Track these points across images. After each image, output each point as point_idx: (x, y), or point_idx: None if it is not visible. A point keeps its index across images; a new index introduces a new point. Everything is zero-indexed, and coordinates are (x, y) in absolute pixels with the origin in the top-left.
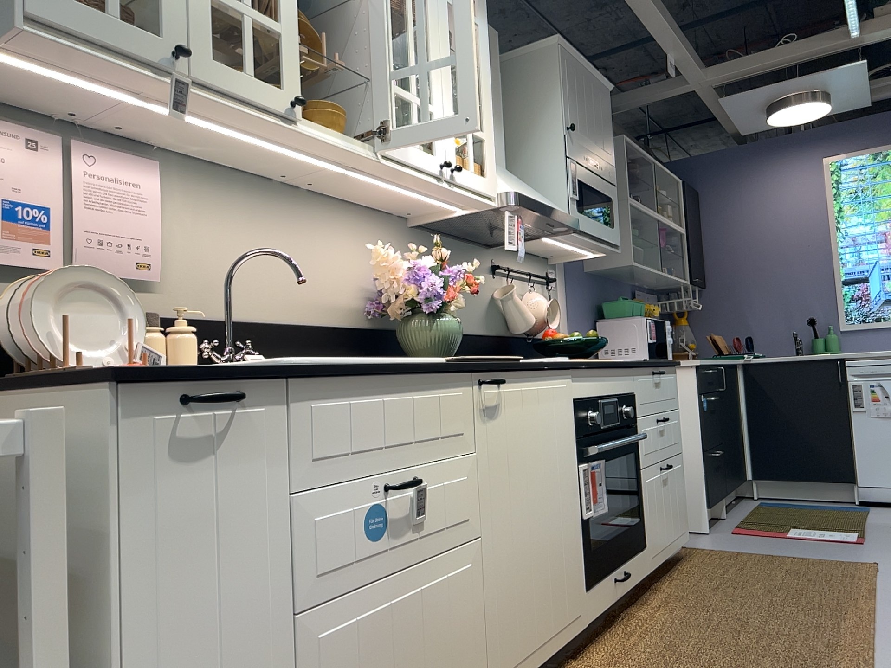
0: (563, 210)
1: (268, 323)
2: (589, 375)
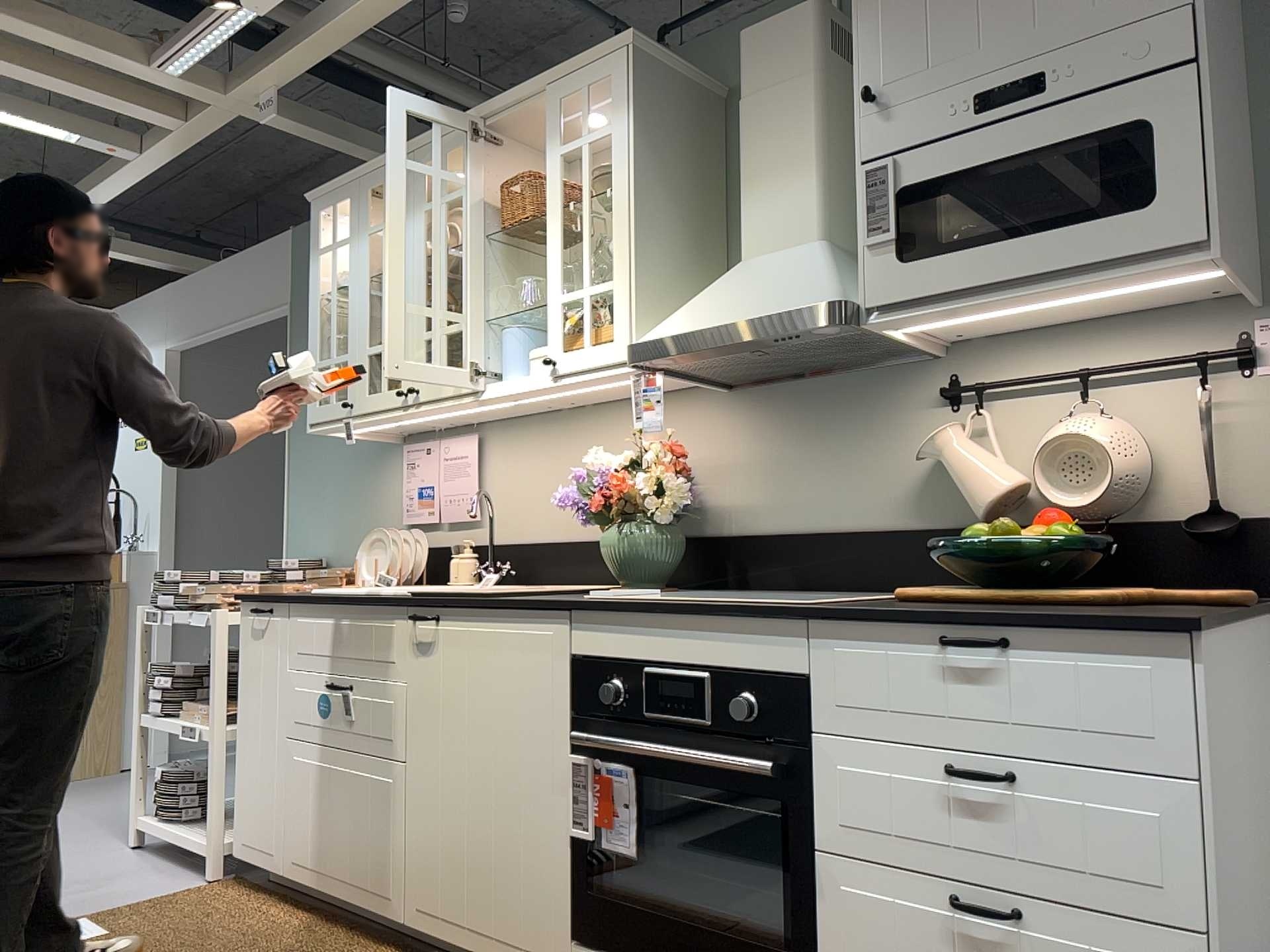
0: (808, 297)
1: (549, 543)
2: (618, 623)
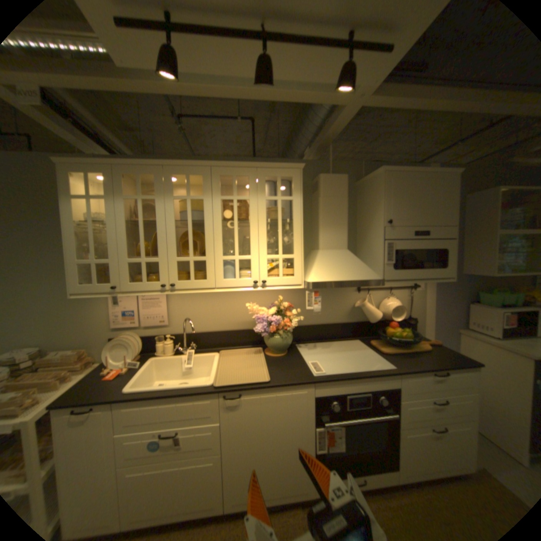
0: (371, 275)
1: (211, 332)
2: (336, 384)
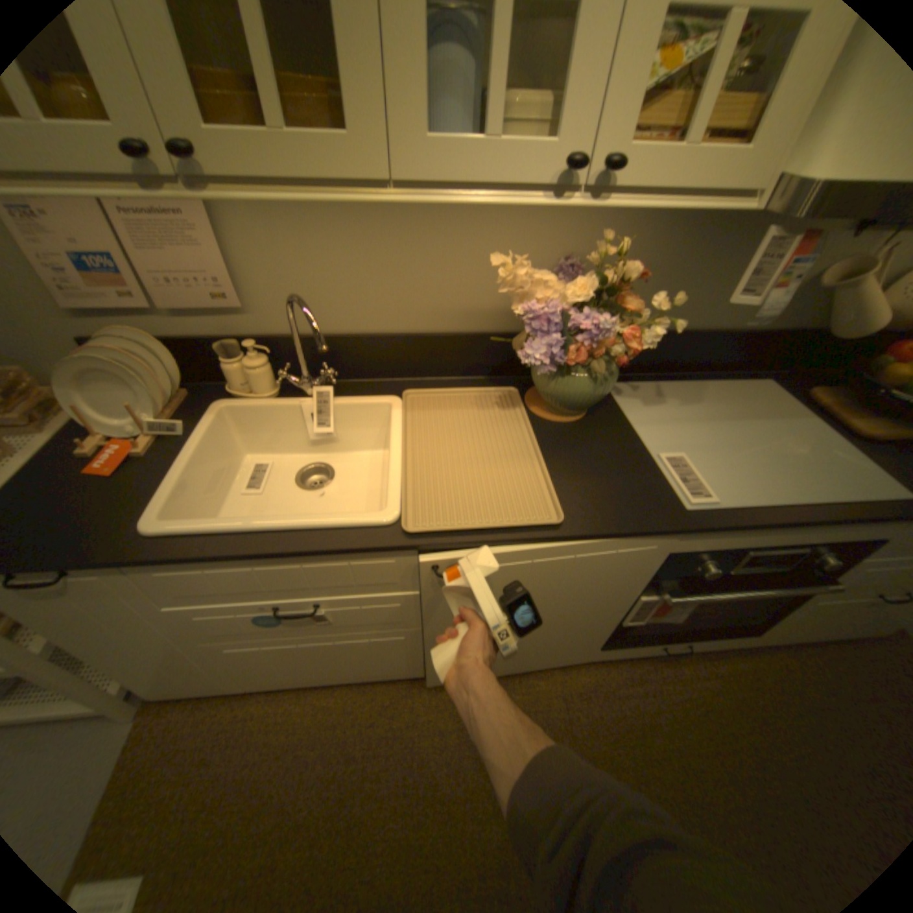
0: None
1: (374, 335)
2: (740, 532)
